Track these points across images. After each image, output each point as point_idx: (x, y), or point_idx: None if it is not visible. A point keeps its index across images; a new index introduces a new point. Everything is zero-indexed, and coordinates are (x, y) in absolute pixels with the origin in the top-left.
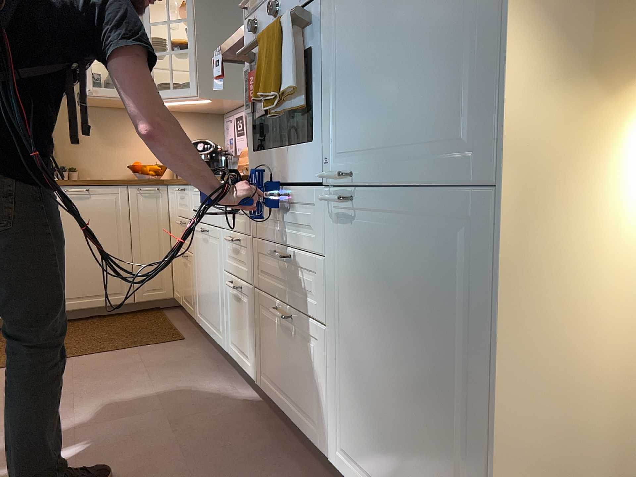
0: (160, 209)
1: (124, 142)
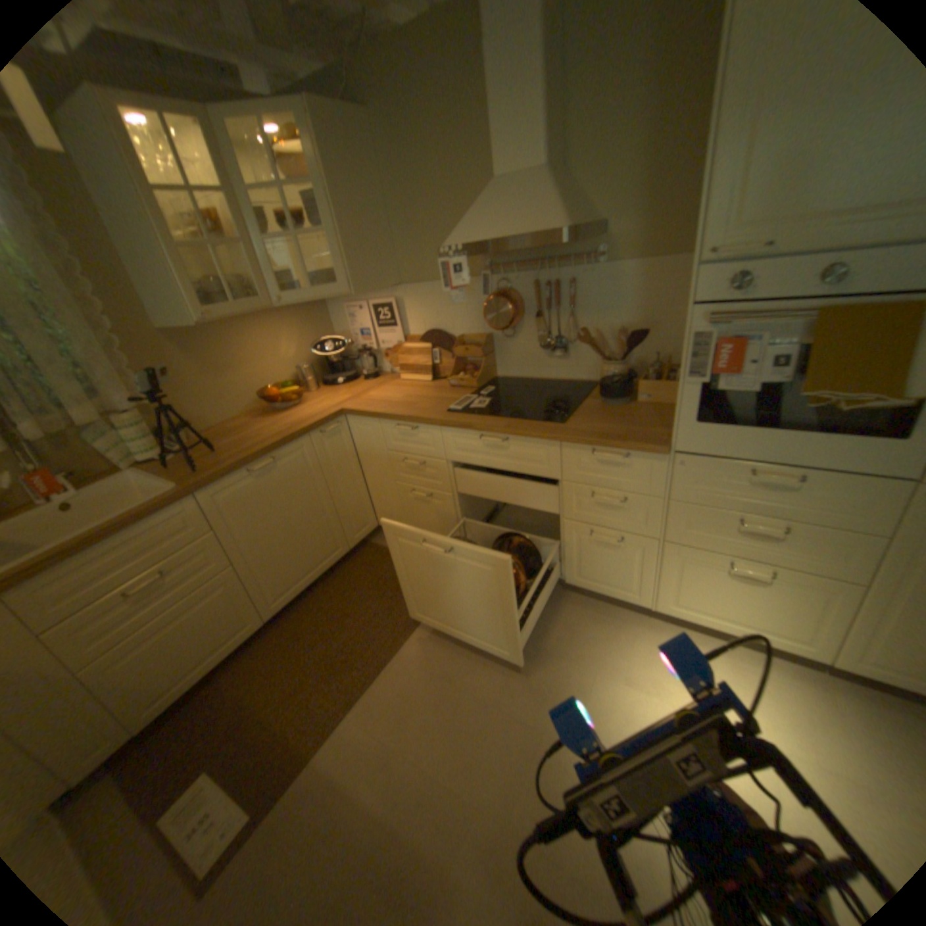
0: (344, 445)
1: (229, 365)
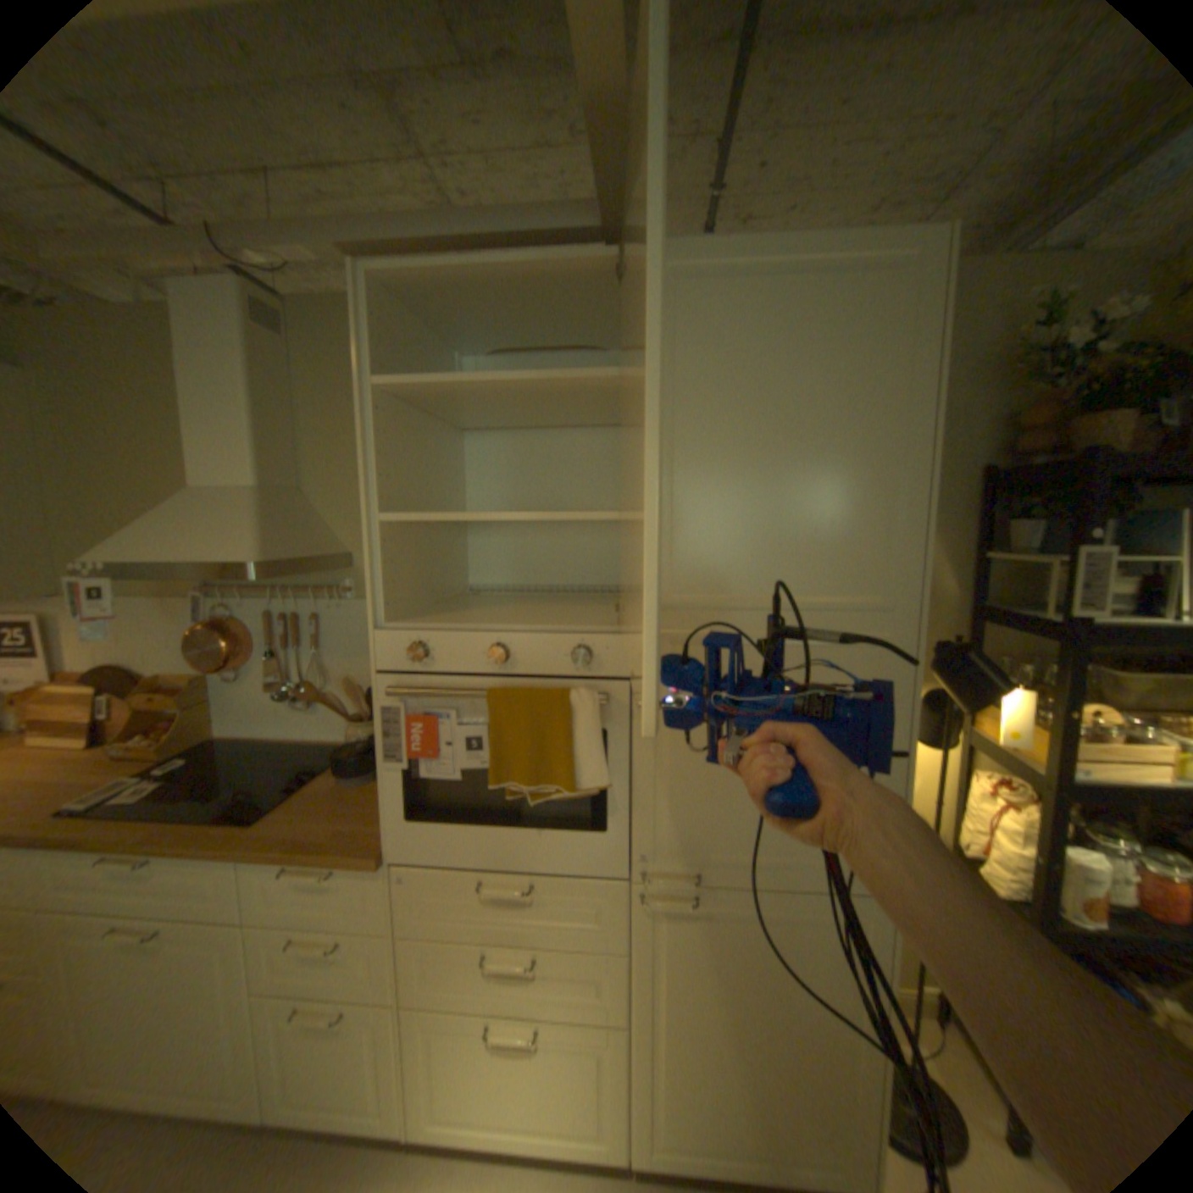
0: None
1: None
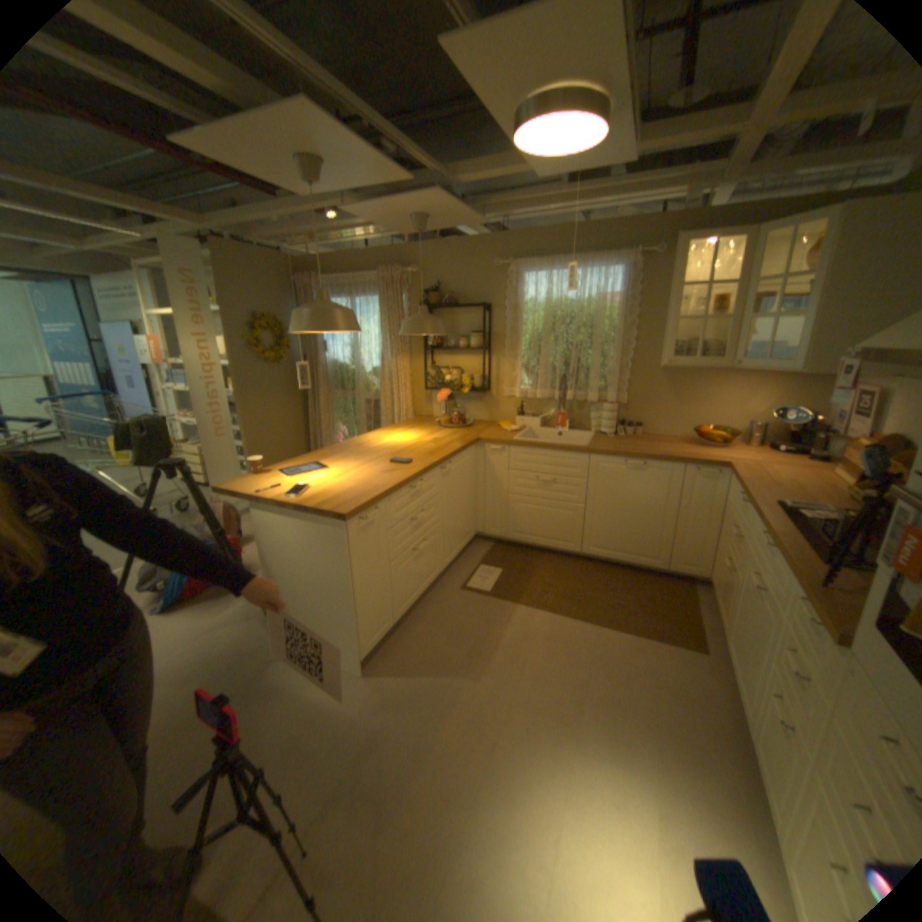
0: (717, 492)
1: (697, 400)
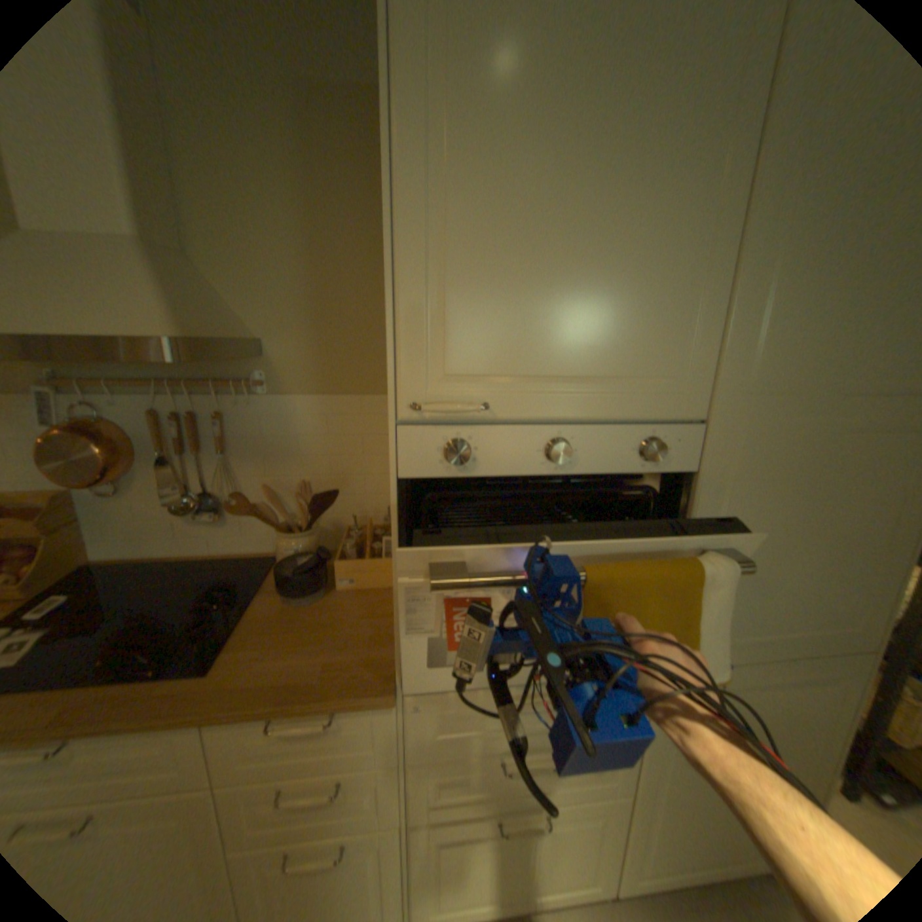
0: None
1: None
